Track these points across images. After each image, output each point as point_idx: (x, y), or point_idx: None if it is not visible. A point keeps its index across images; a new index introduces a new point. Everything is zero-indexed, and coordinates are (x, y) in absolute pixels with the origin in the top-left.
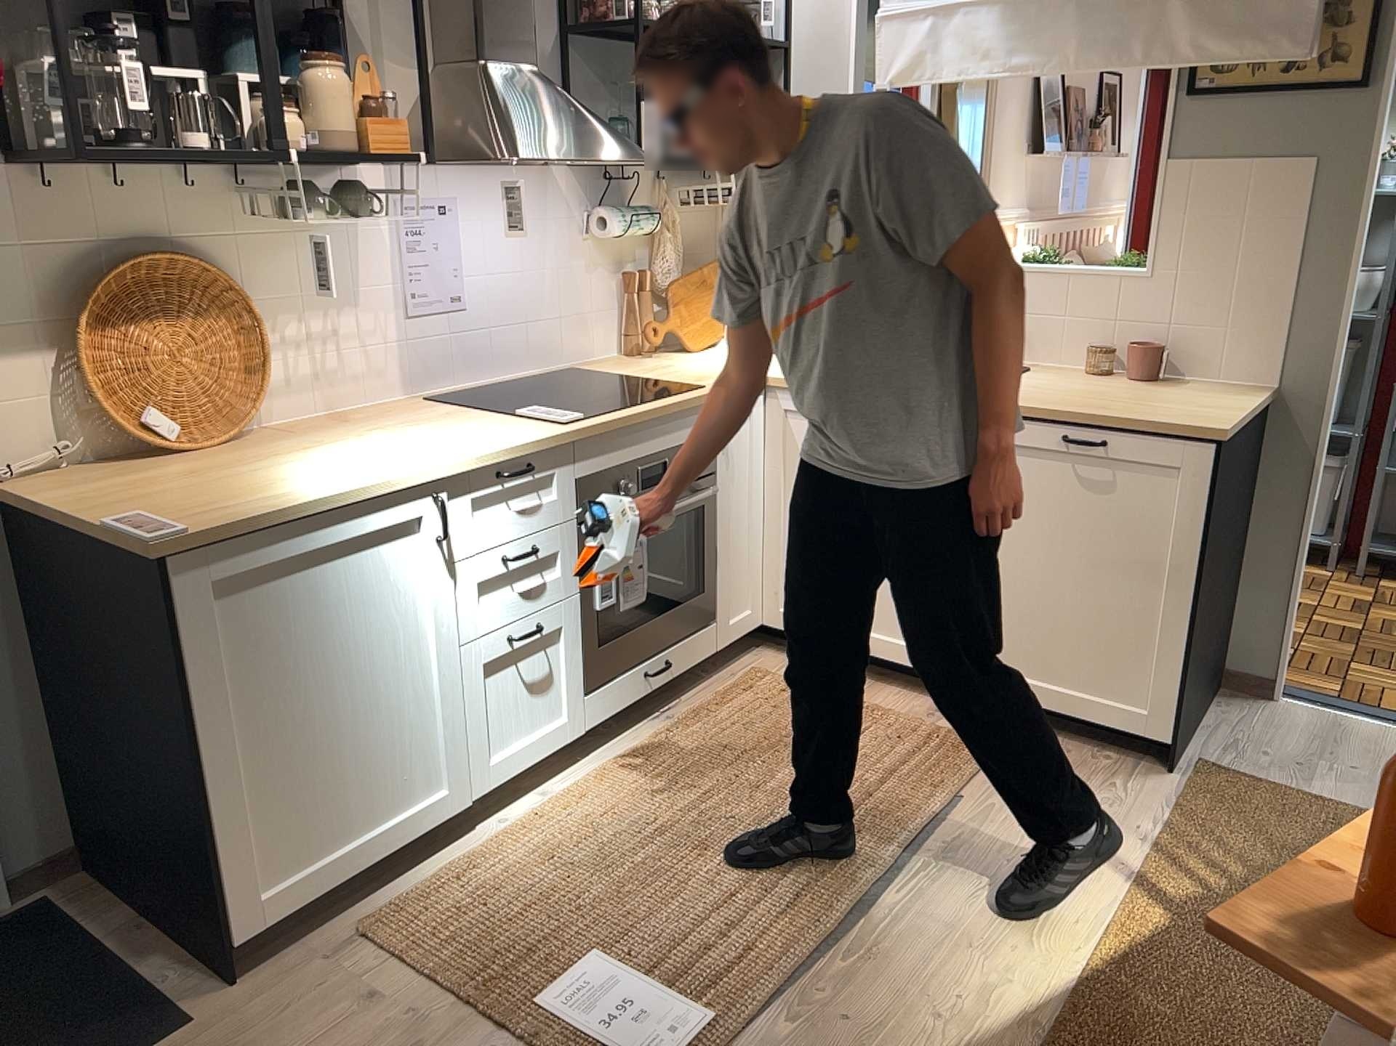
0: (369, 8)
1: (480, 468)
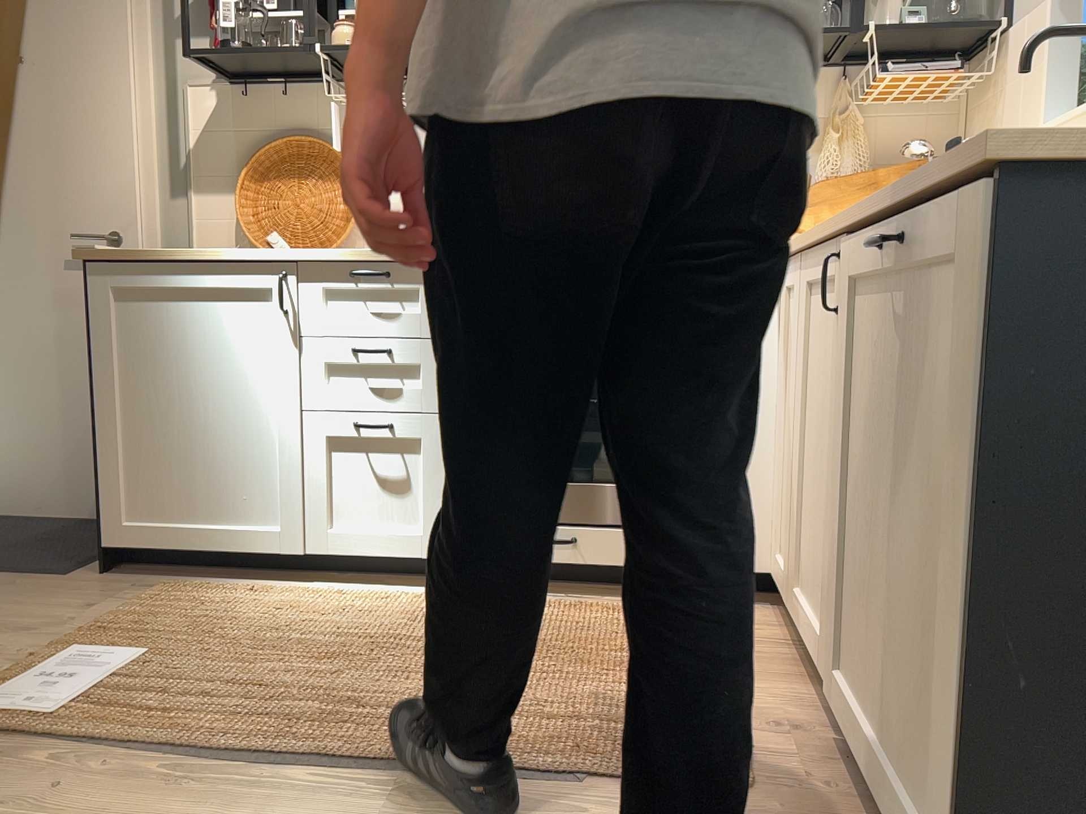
0: None
1: (330, 263)
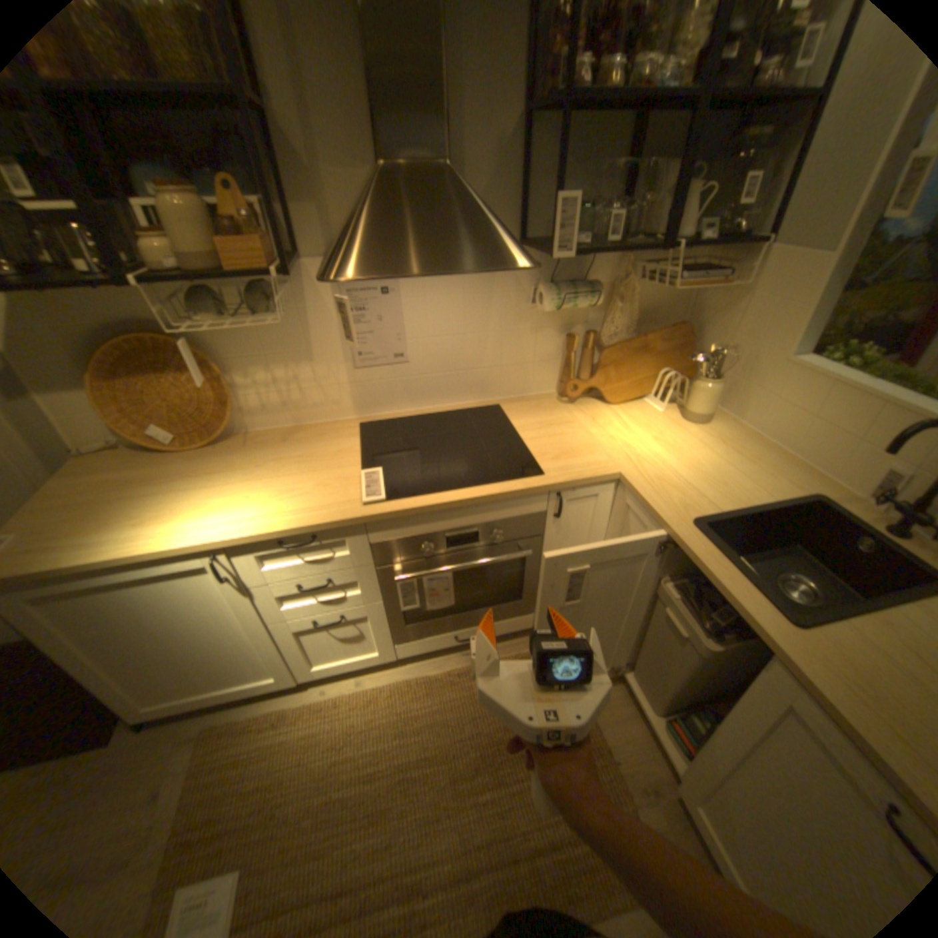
0: (299, 111)
1: (258, 539)
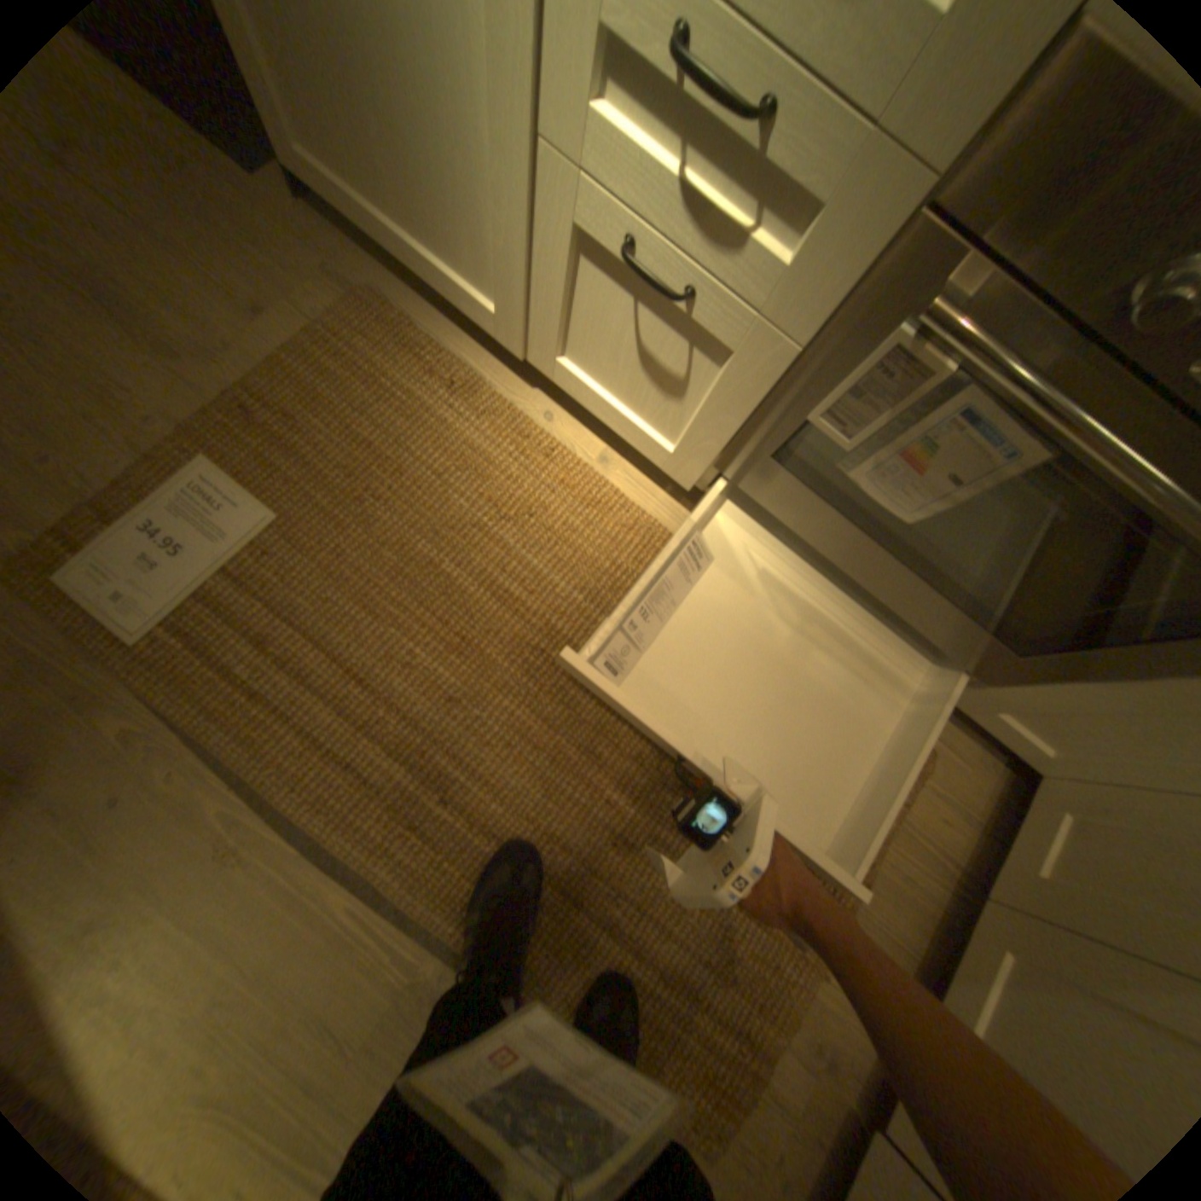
0: None
1: None
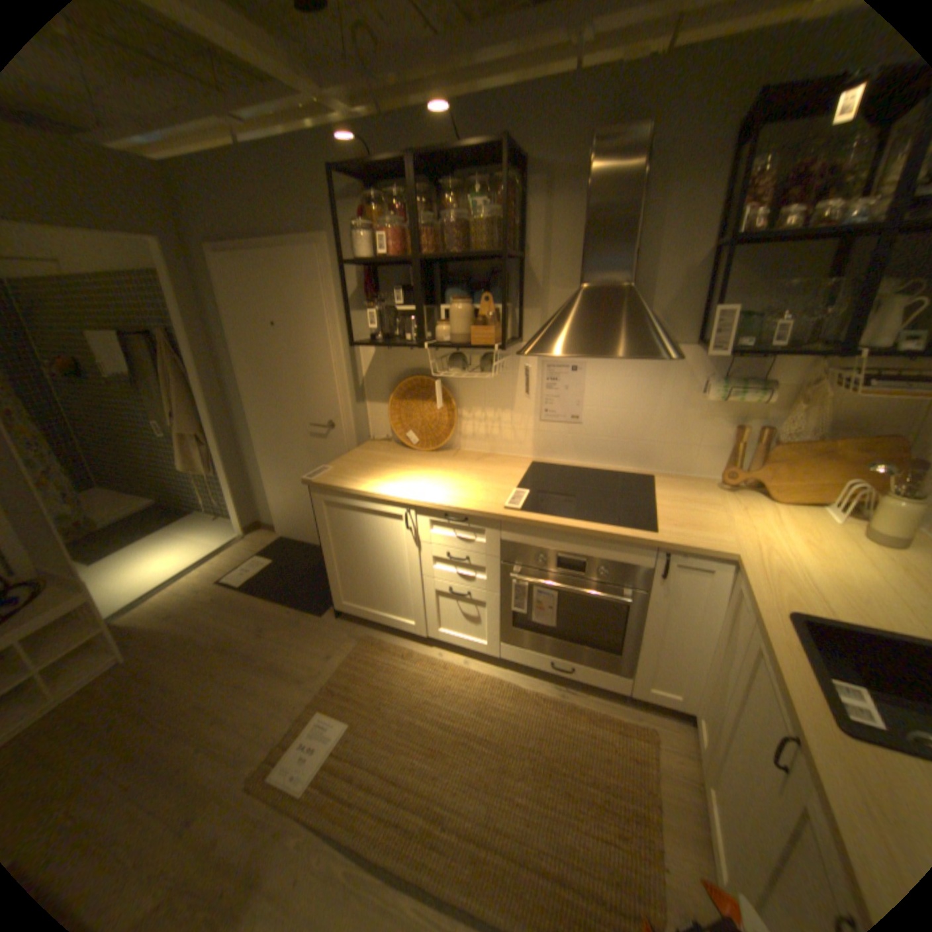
0: (543, 257)
1: (434, 508)
